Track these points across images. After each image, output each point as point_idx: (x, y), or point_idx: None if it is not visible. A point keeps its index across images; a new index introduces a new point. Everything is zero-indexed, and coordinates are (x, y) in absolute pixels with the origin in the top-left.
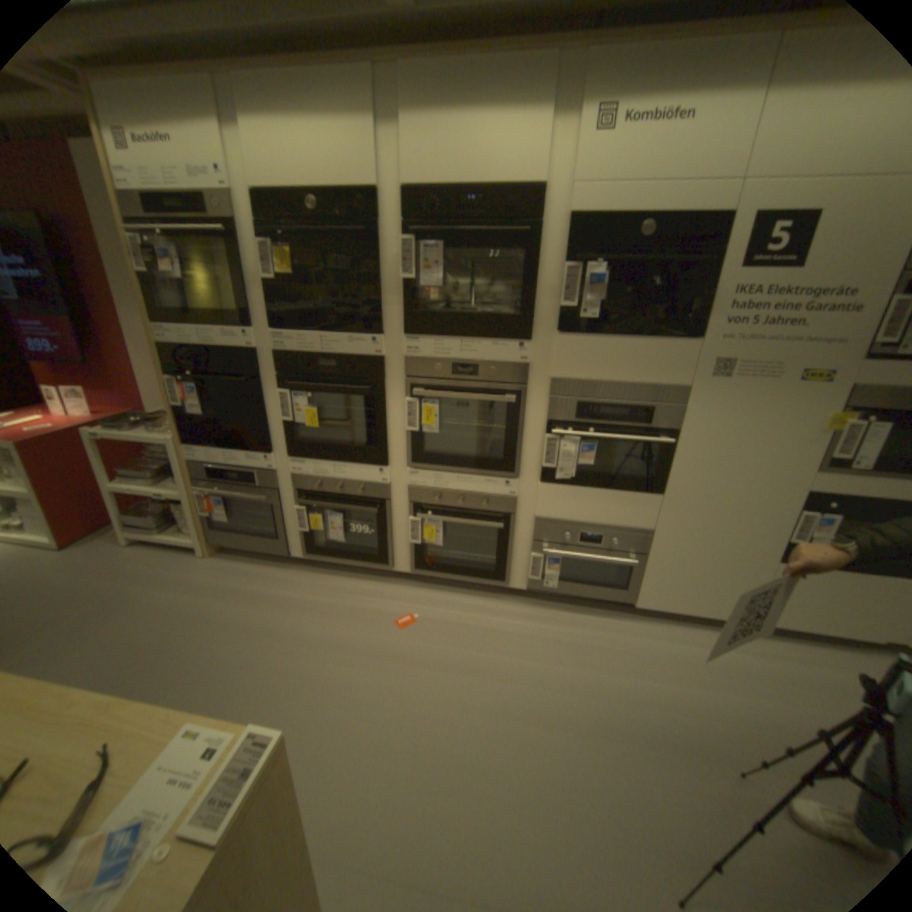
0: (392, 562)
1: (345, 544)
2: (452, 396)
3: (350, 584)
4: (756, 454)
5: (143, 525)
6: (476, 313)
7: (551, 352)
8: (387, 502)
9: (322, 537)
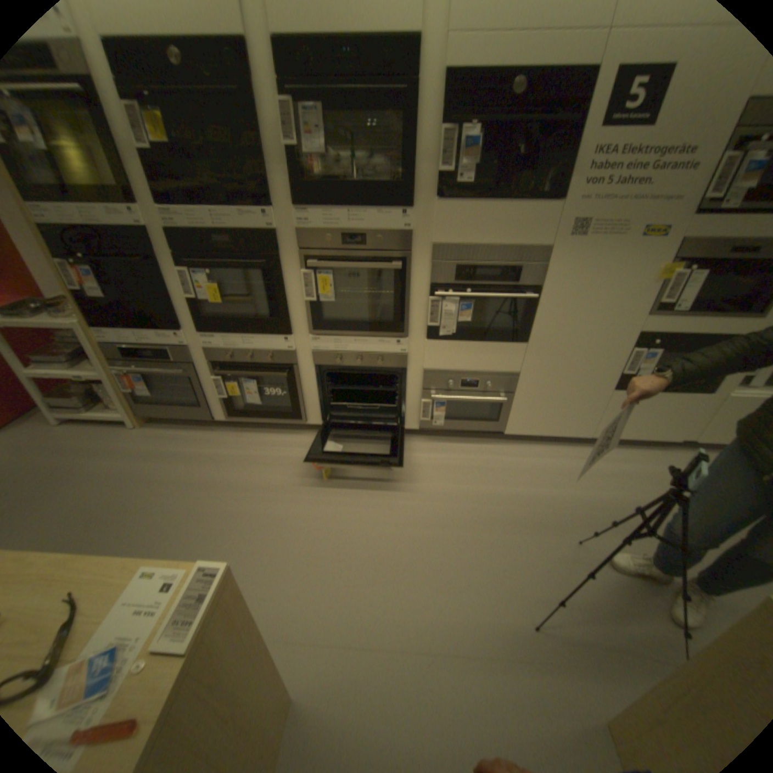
0: (304, 417)
1: (261, 405)
2: (344, 265)
3: (270, 438)
4: (601, 303)
5: (69, 405)
6: (359, 181)
7: (431, 219)
8: (294, 366)
9: (240, 401)
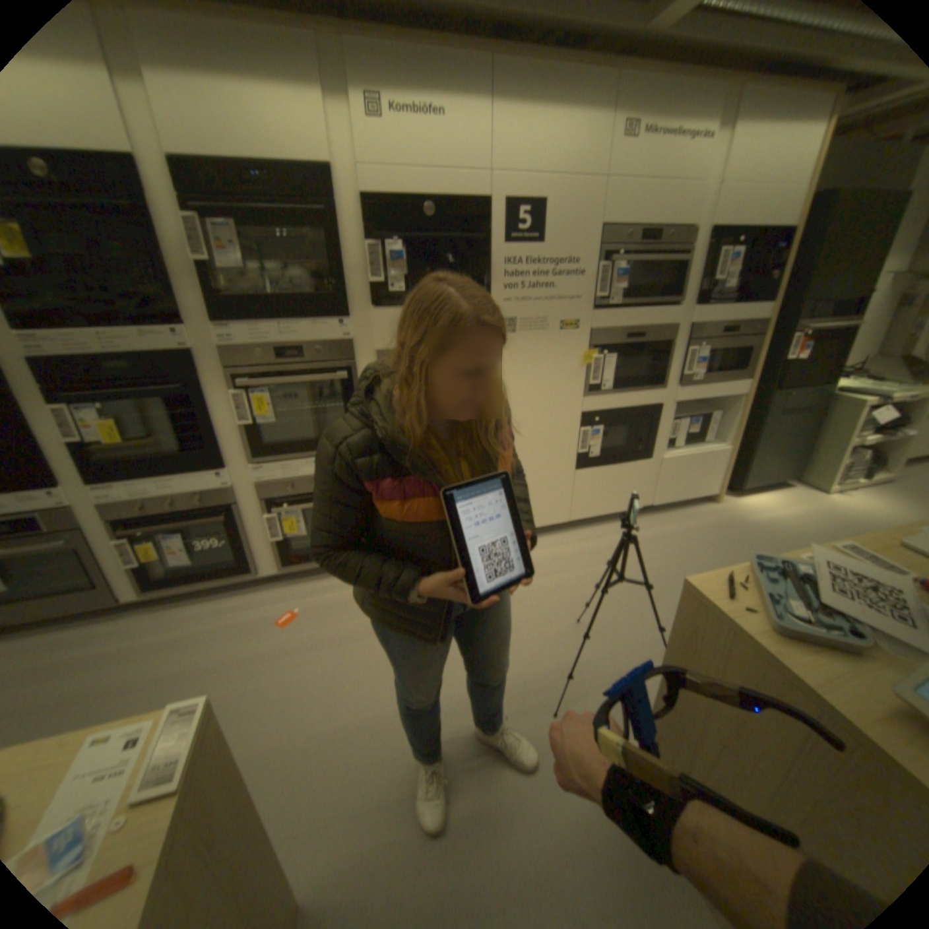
0: (253, 570)
1: (190, 568)
2: (281, 382)
3: (208, 609)
4: (543, 393)
5: None
6: (287, 295)
7: (370, 328)
8: (232, 508)
9: (156, 570)
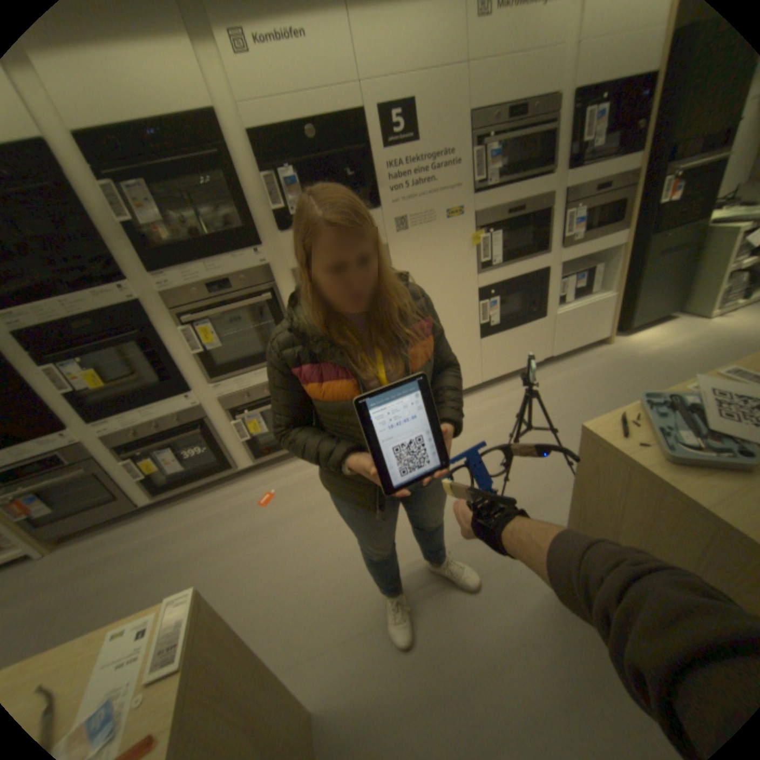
0: (233, 465)
1: (184, 471)
2: (218, 311)
3: (205, 500)
4: (441, 277)
5: None
6: (205, 235)
7: (282, 250)
8: (204, 420)
9: (159, 477)
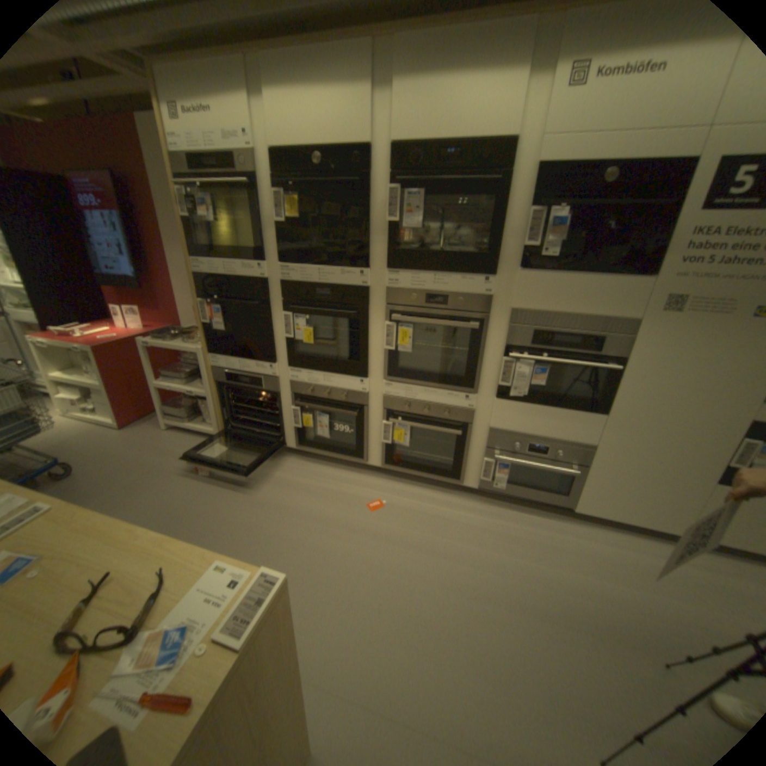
0: (366, 456)
1: (329, 439)
2: (425, 321)
3: (332, 472)
4: (701, 383)
5: (178, 414)
6: (449, 251)
7: (513, 286)
8: (365, 407)
9: (312, 433)
